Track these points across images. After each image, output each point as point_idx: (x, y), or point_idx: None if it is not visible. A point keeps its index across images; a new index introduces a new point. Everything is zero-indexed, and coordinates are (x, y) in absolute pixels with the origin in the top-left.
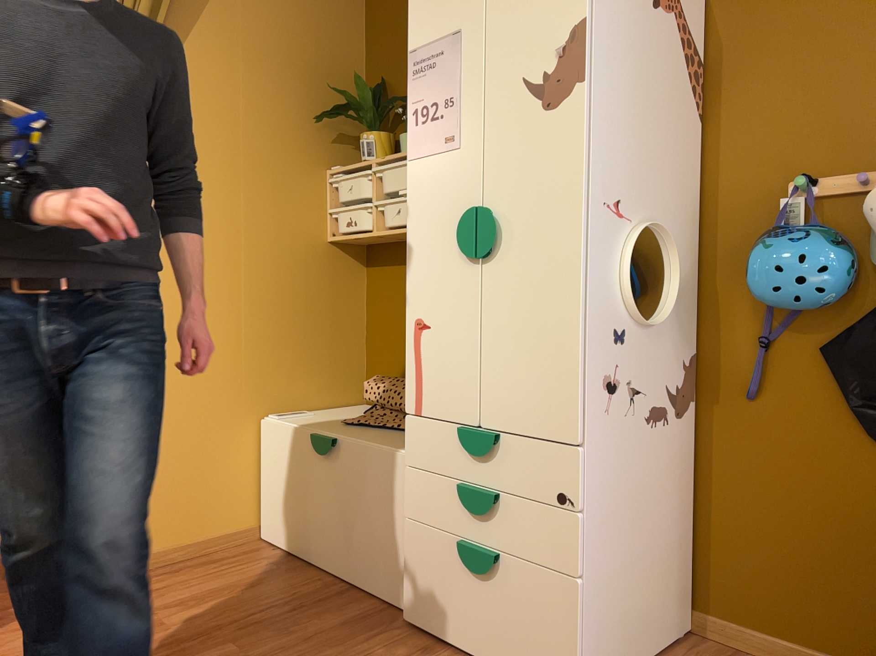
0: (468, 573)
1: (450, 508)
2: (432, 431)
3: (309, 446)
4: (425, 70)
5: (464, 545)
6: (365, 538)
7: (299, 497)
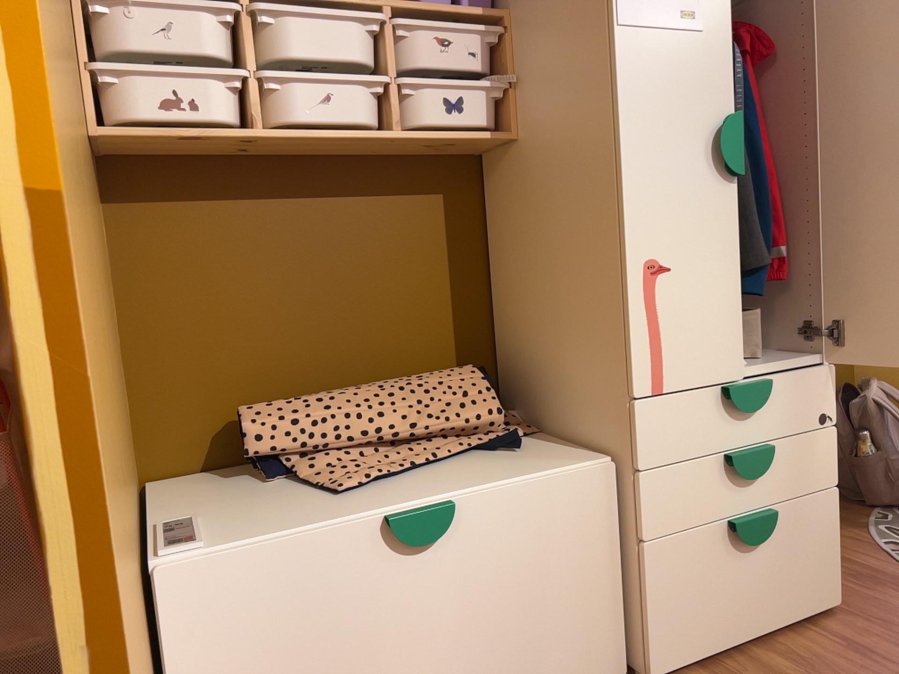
0: (737, 553)
1: (711, 493)
2: (680, 407)
3: (369, 549)
4: None
5: (746, 520)
6: (537, 628)
7: (345, 666)
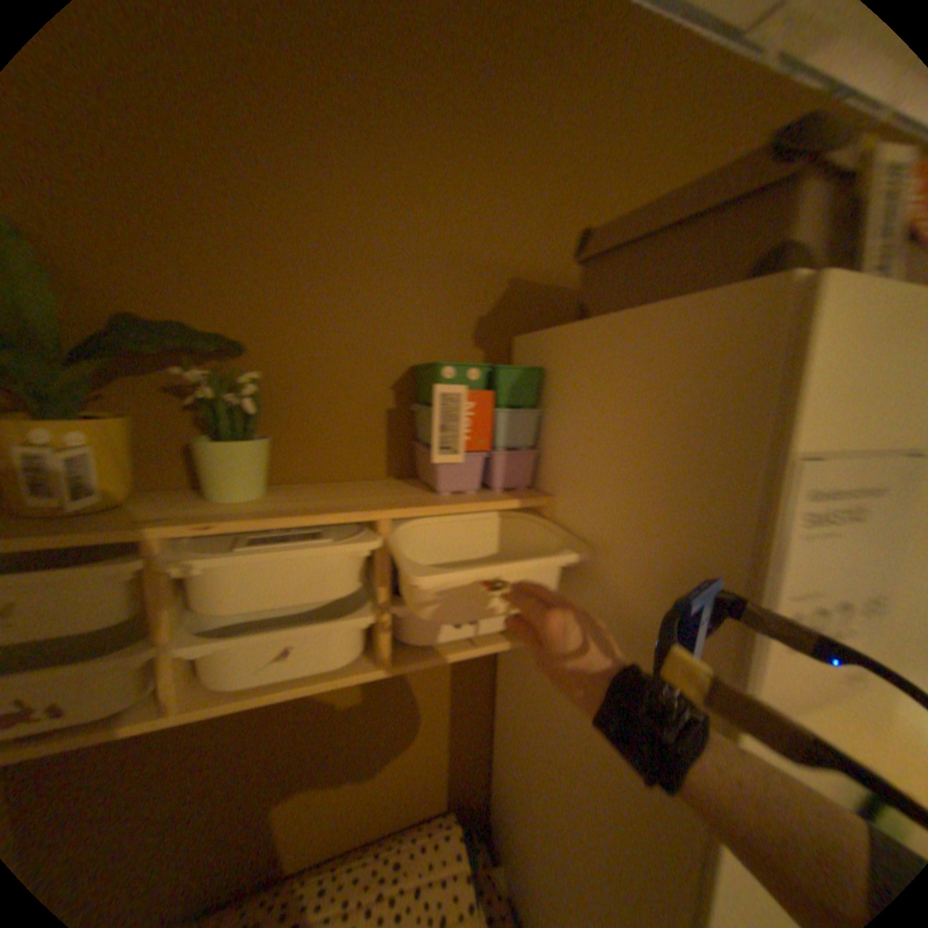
0: None
1: None
2: None
3: None
4: (836, 518)
5: None
6: None
7: None
